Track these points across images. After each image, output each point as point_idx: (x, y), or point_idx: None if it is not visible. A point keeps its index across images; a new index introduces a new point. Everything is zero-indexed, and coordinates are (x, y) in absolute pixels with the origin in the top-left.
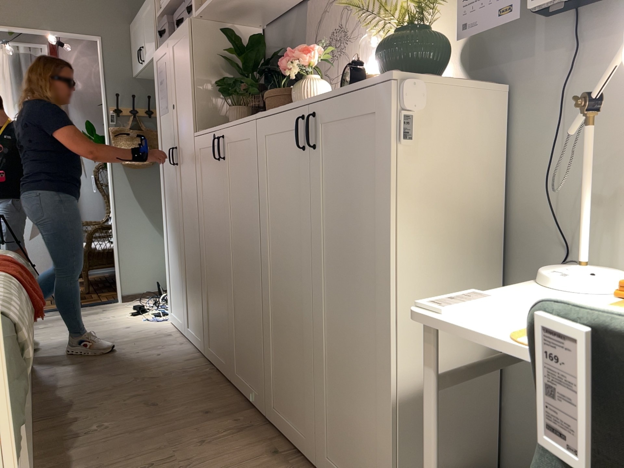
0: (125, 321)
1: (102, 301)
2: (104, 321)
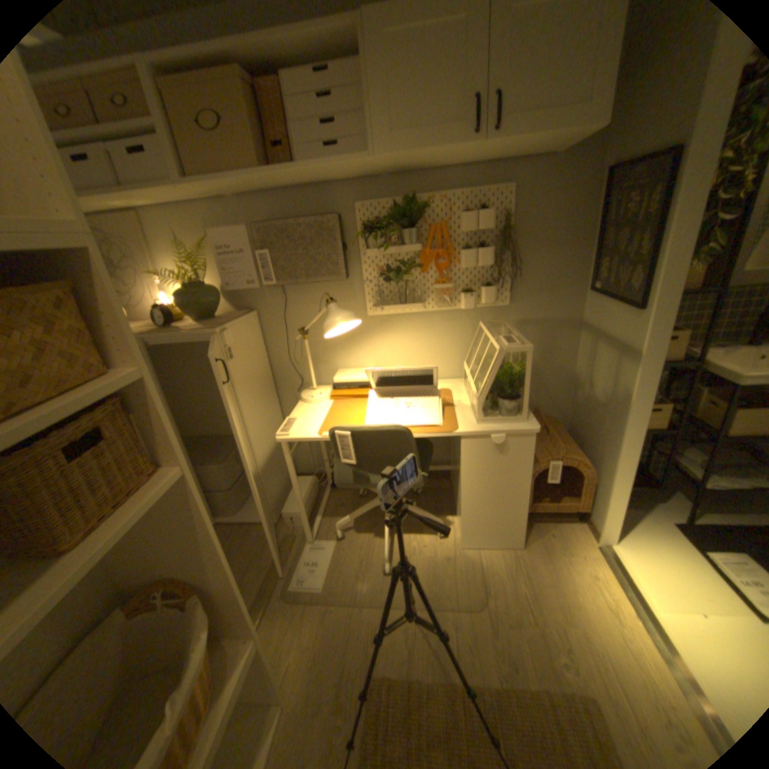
0: None
1: None
2: None
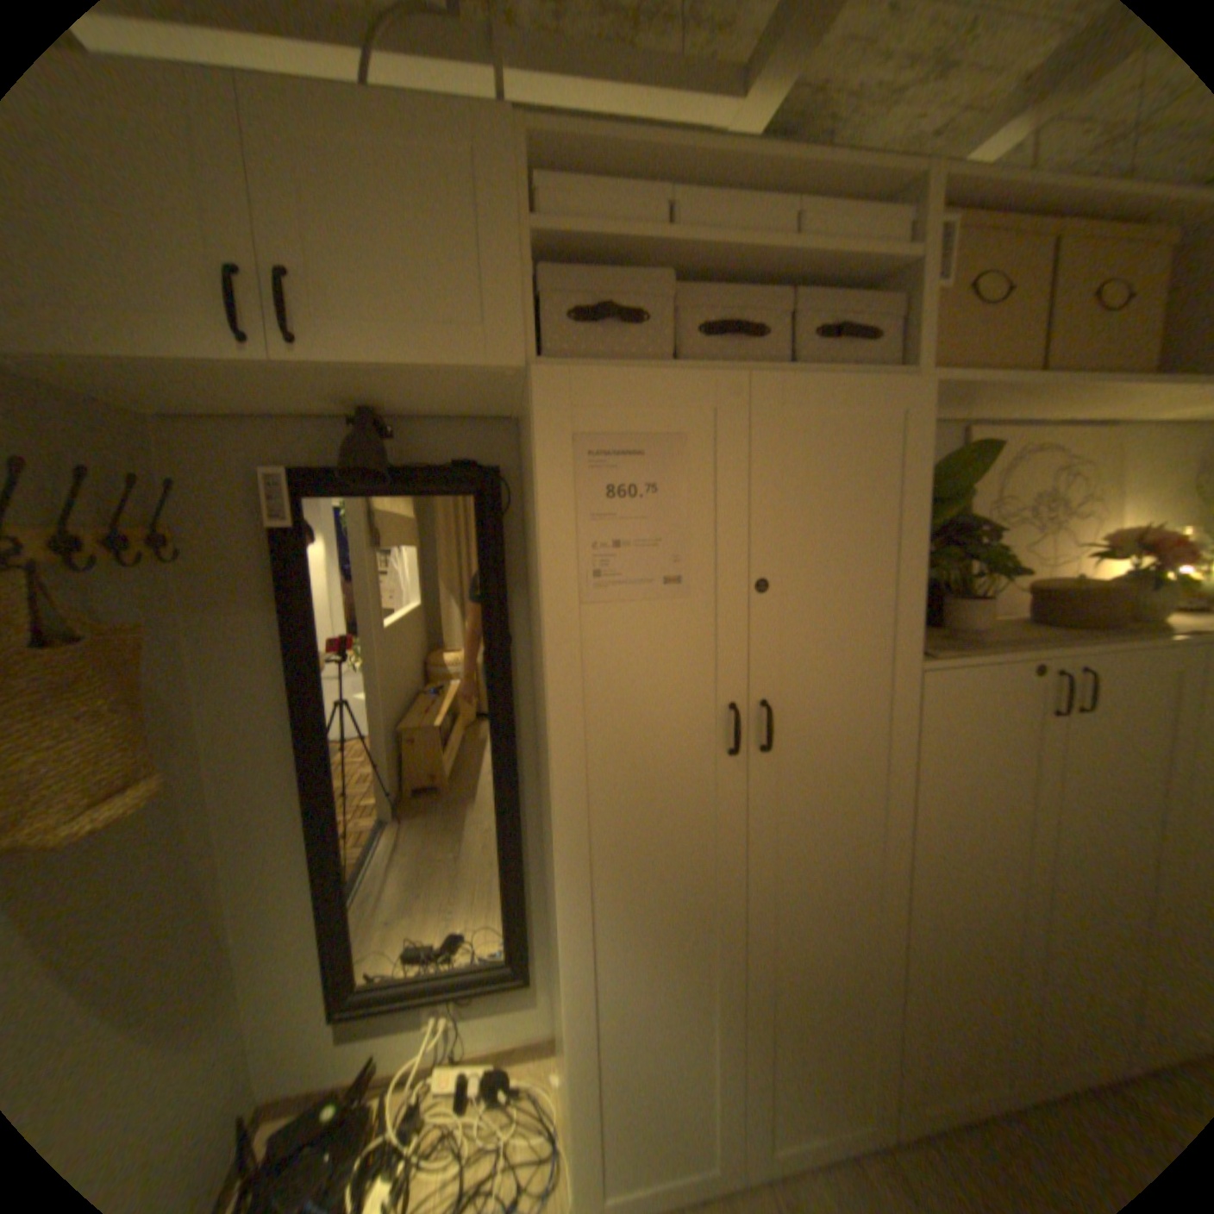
0: None
1: None
2: None
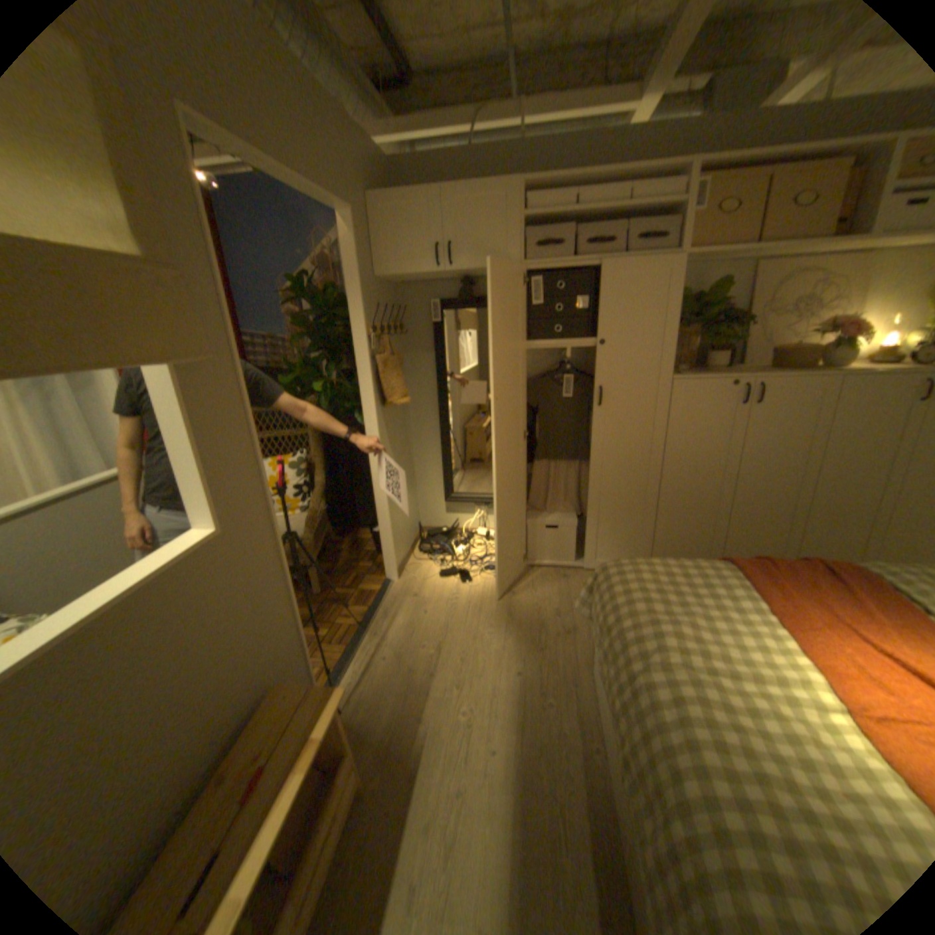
0: (485, 590)
1: (378, 589)
2: (466, 602)
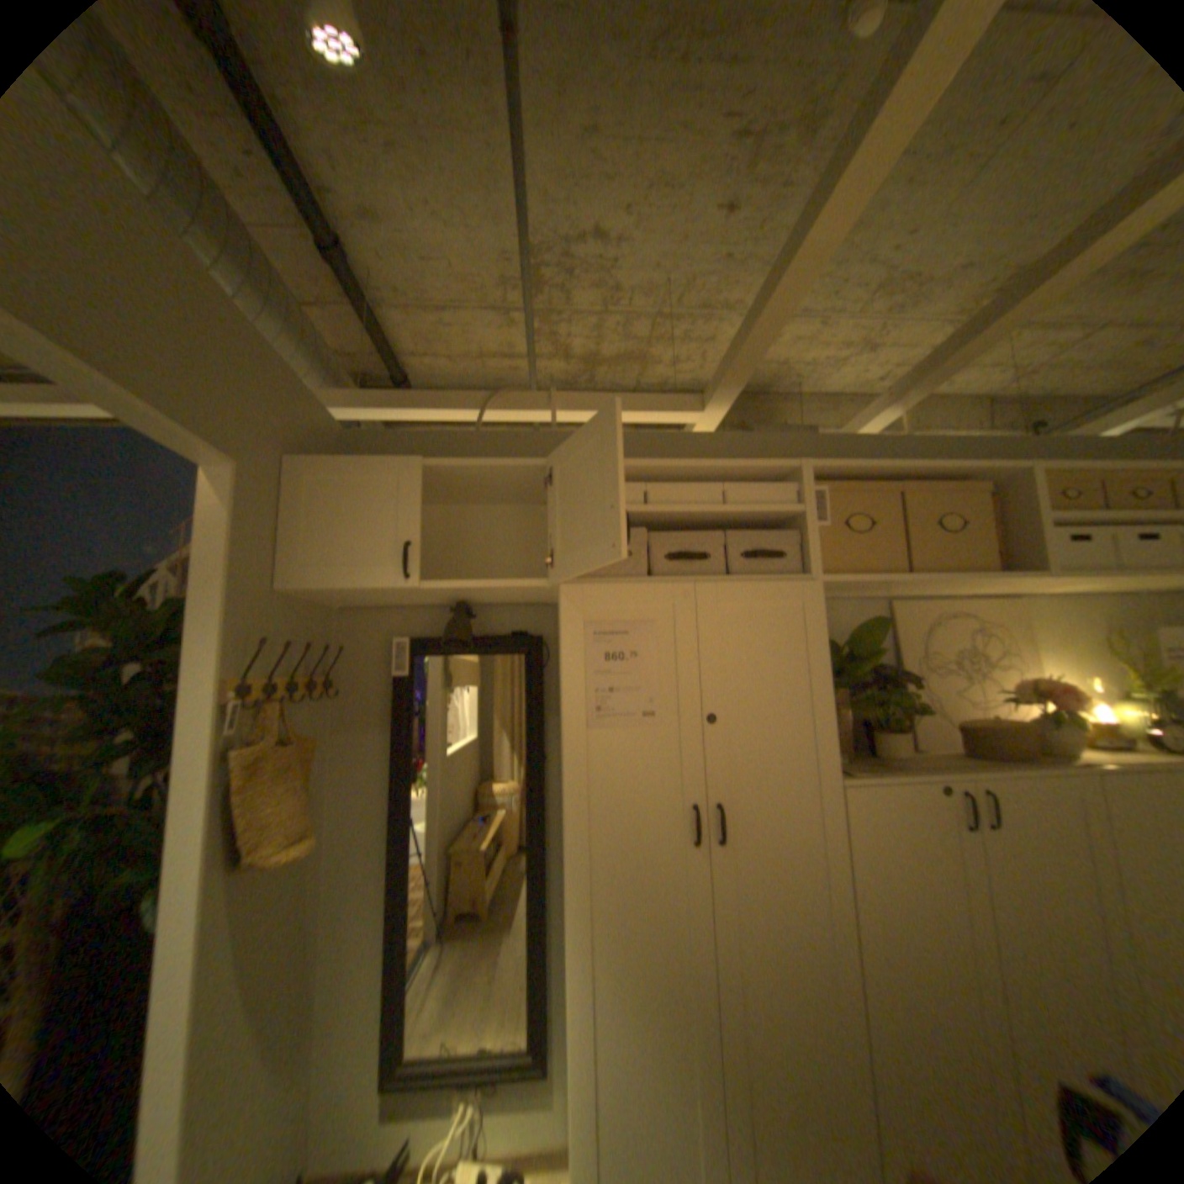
0: None
1: None
2: None
